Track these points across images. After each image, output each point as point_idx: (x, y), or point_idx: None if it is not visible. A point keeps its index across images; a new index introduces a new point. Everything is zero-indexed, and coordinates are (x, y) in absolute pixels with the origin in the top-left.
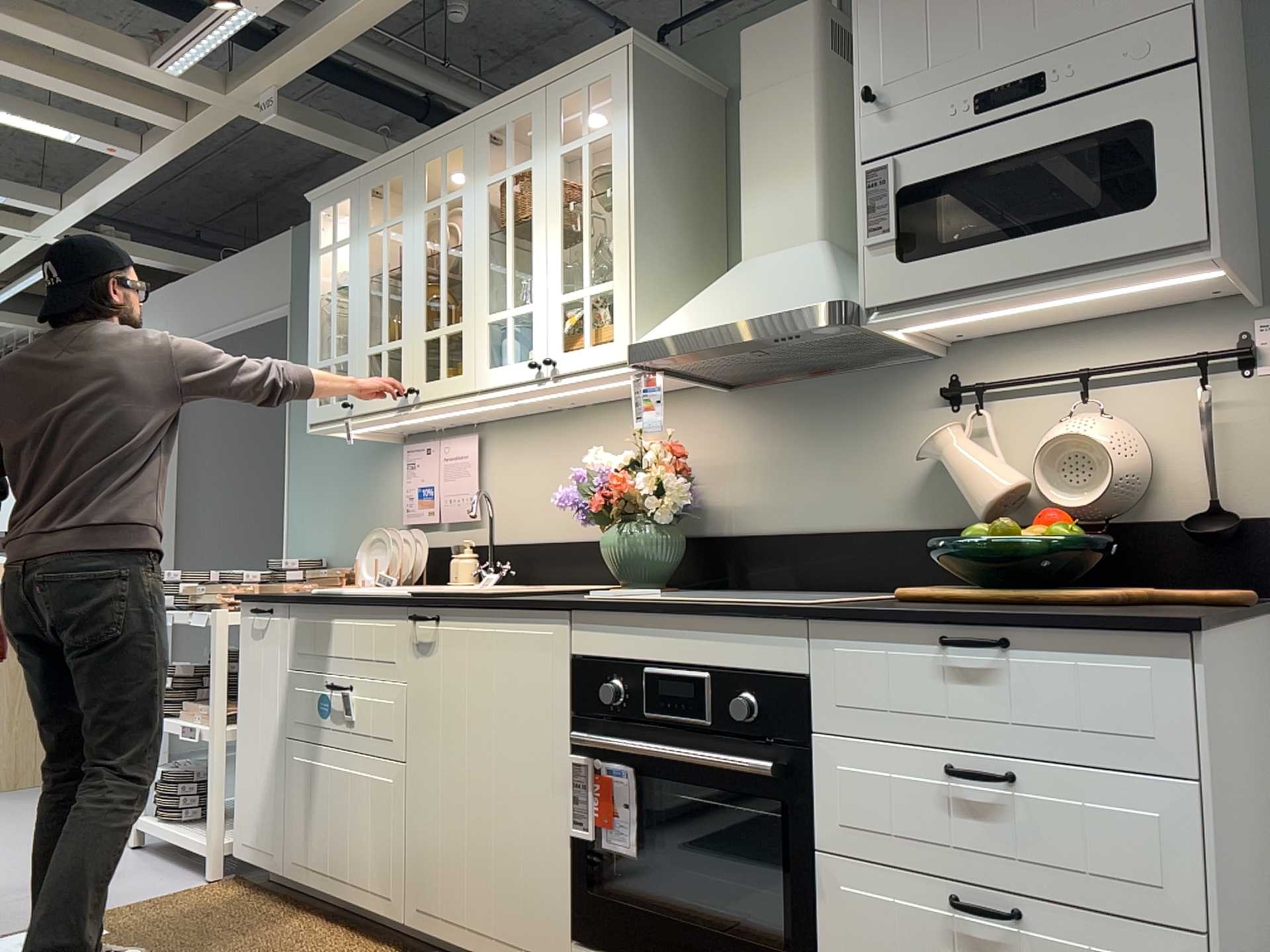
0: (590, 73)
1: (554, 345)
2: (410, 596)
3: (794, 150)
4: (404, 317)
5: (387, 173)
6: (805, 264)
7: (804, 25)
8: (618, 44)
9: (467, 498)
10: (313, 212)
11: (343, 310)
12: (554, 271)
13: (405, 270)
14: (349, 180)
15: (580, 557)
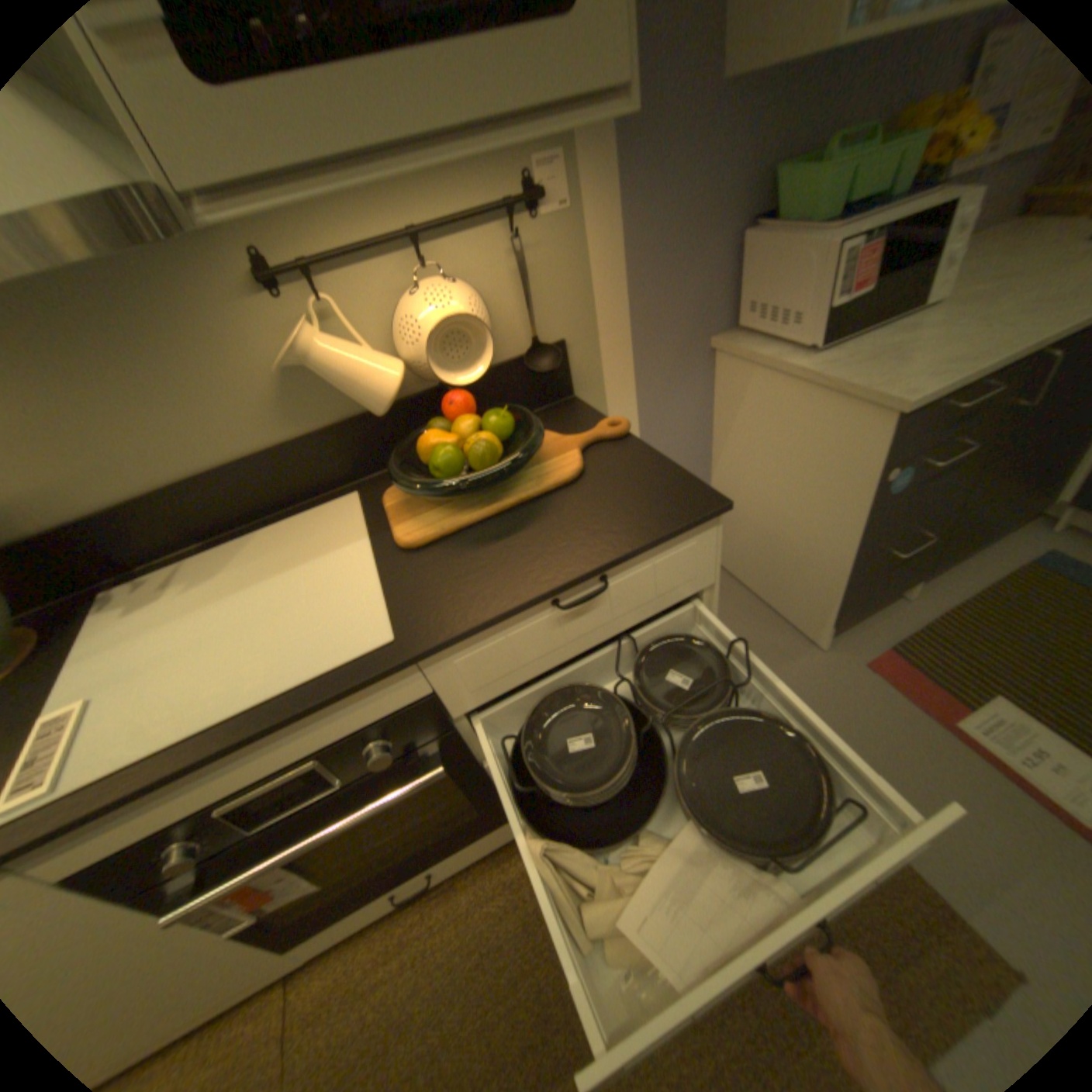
0: None
1: None
2: None
3: None
4: None
5: None
6: None
7: None
8: None
9: None
10: None
11: None
12: None
13: None
14: None
15: None
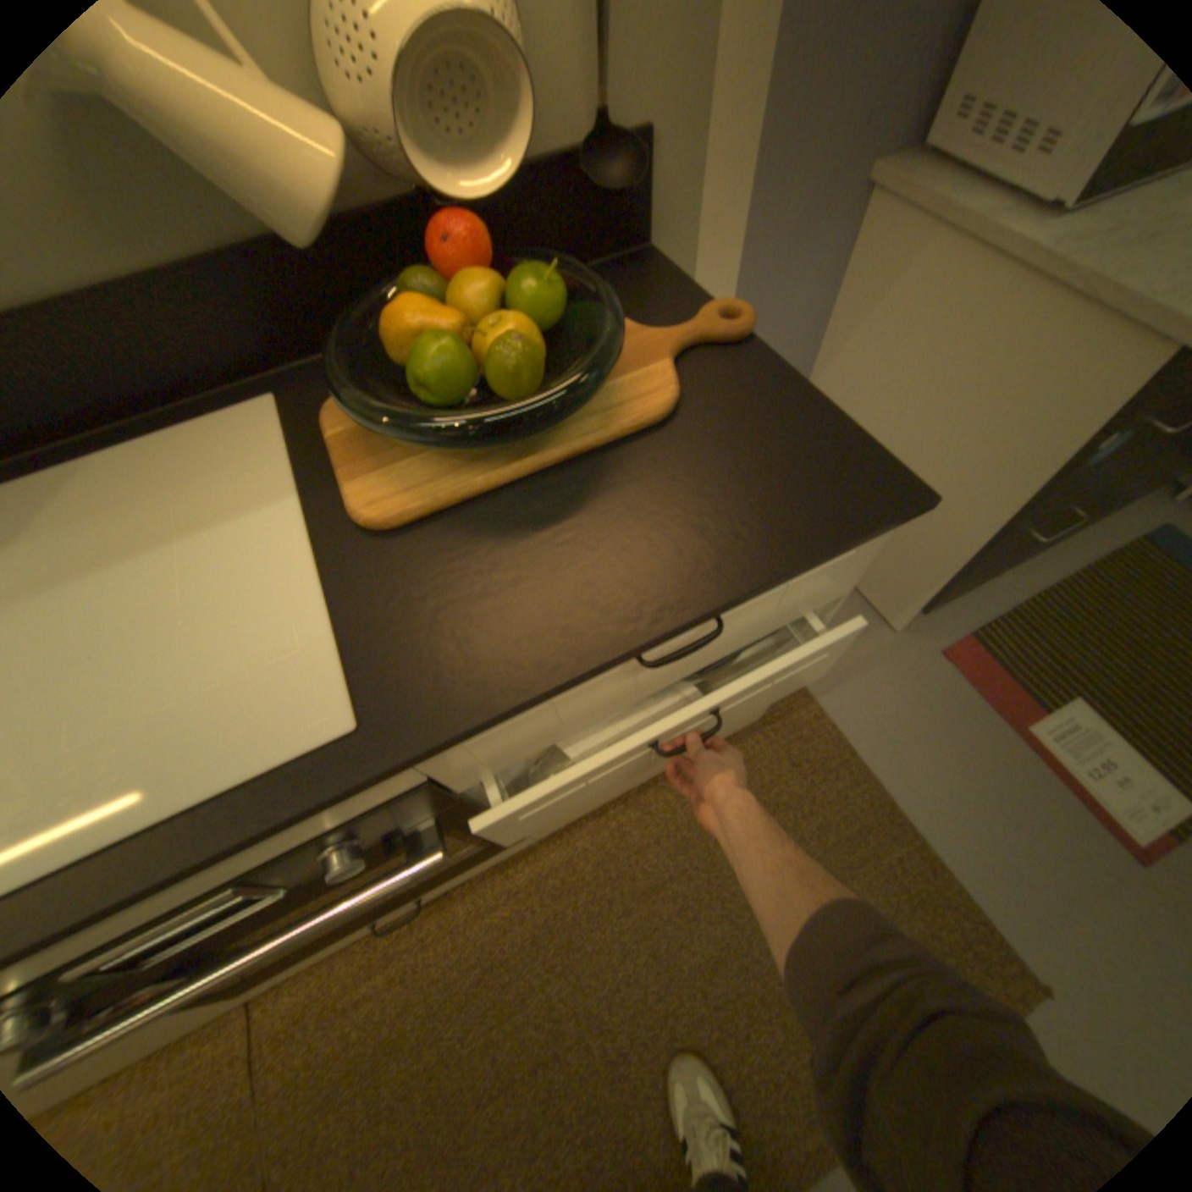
0: None
1: None
2: None
3: None
4: None
5: None
6: None
7: None
8: None
9: None
10: None
11: None
12: None
13: None
14: None
15: None
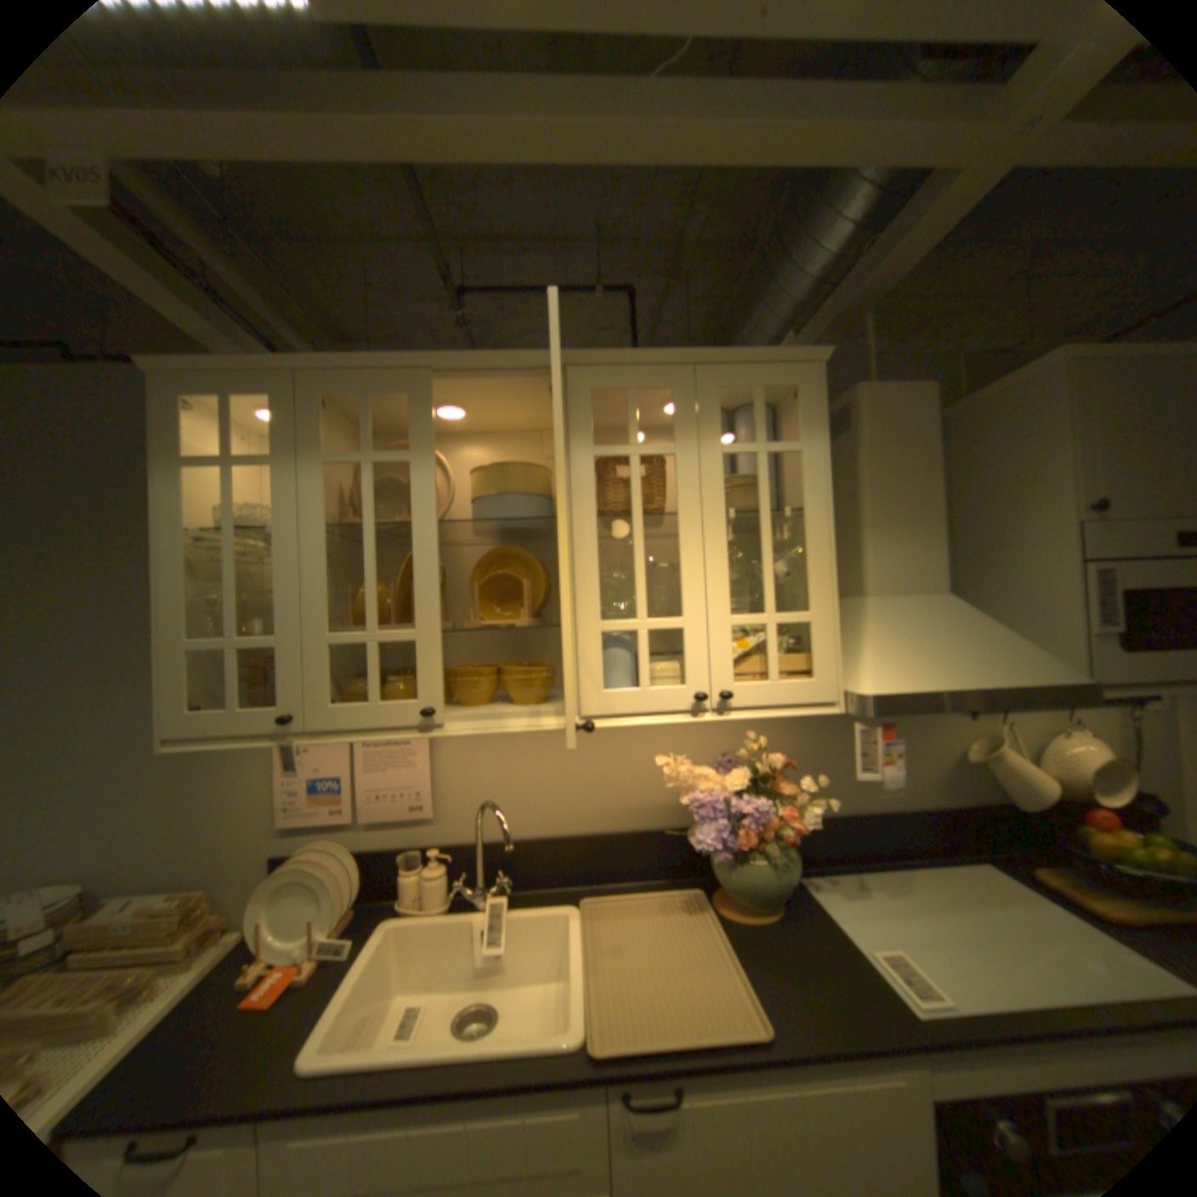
0: (770, 371)
1: (726, 675)
2: (586, 1054)
3: (927, 508)
4: (423, 600)
5: (367, 378)
6: (983, 623)
7: (933, 400)
8: (815, 353)
9: (415, 793)
10: (148, 387)
11: (201, 548)
12: (722, 588)
13: (421, 533)
14: (266, 363)
15: (601, 852)
